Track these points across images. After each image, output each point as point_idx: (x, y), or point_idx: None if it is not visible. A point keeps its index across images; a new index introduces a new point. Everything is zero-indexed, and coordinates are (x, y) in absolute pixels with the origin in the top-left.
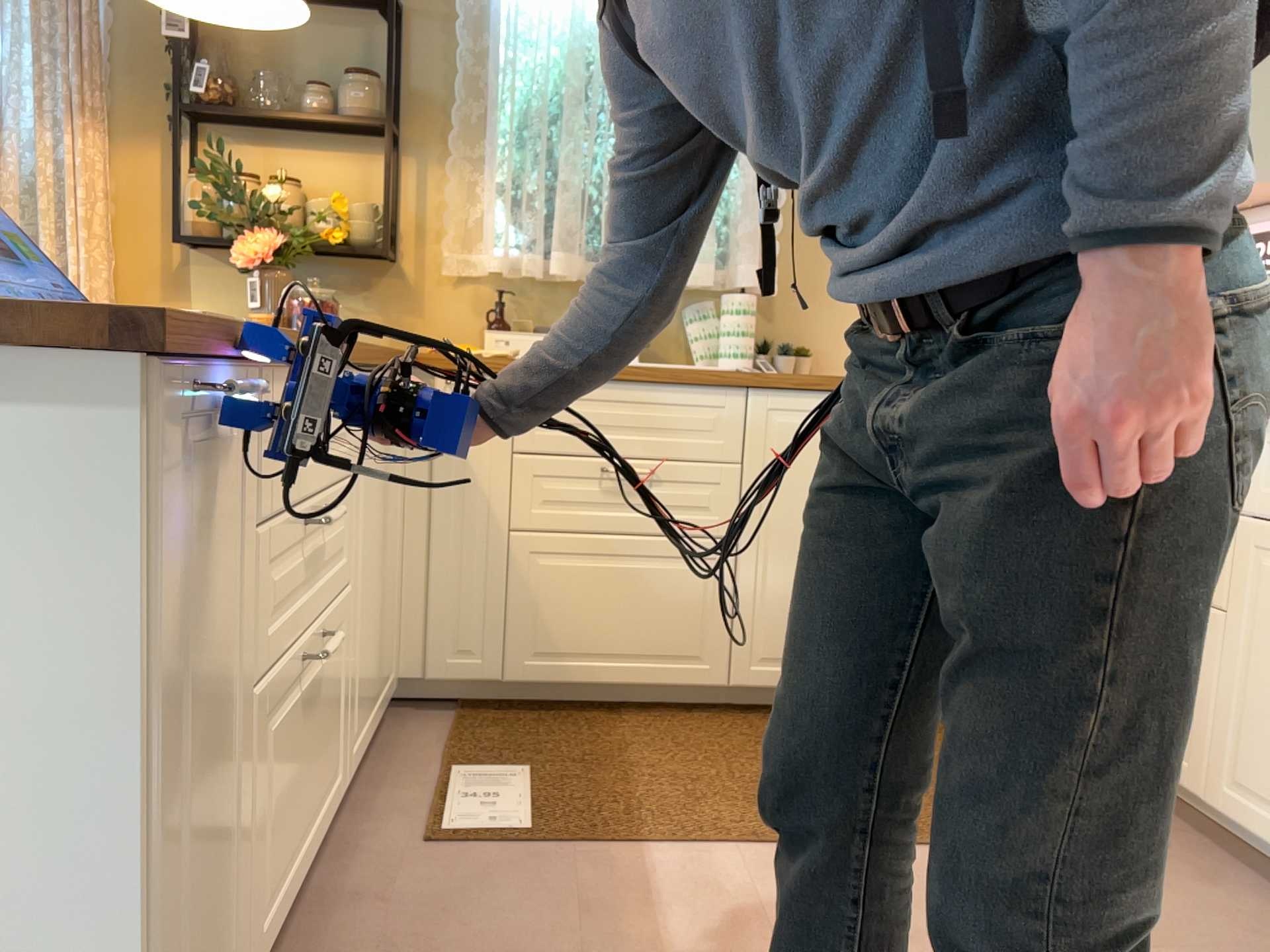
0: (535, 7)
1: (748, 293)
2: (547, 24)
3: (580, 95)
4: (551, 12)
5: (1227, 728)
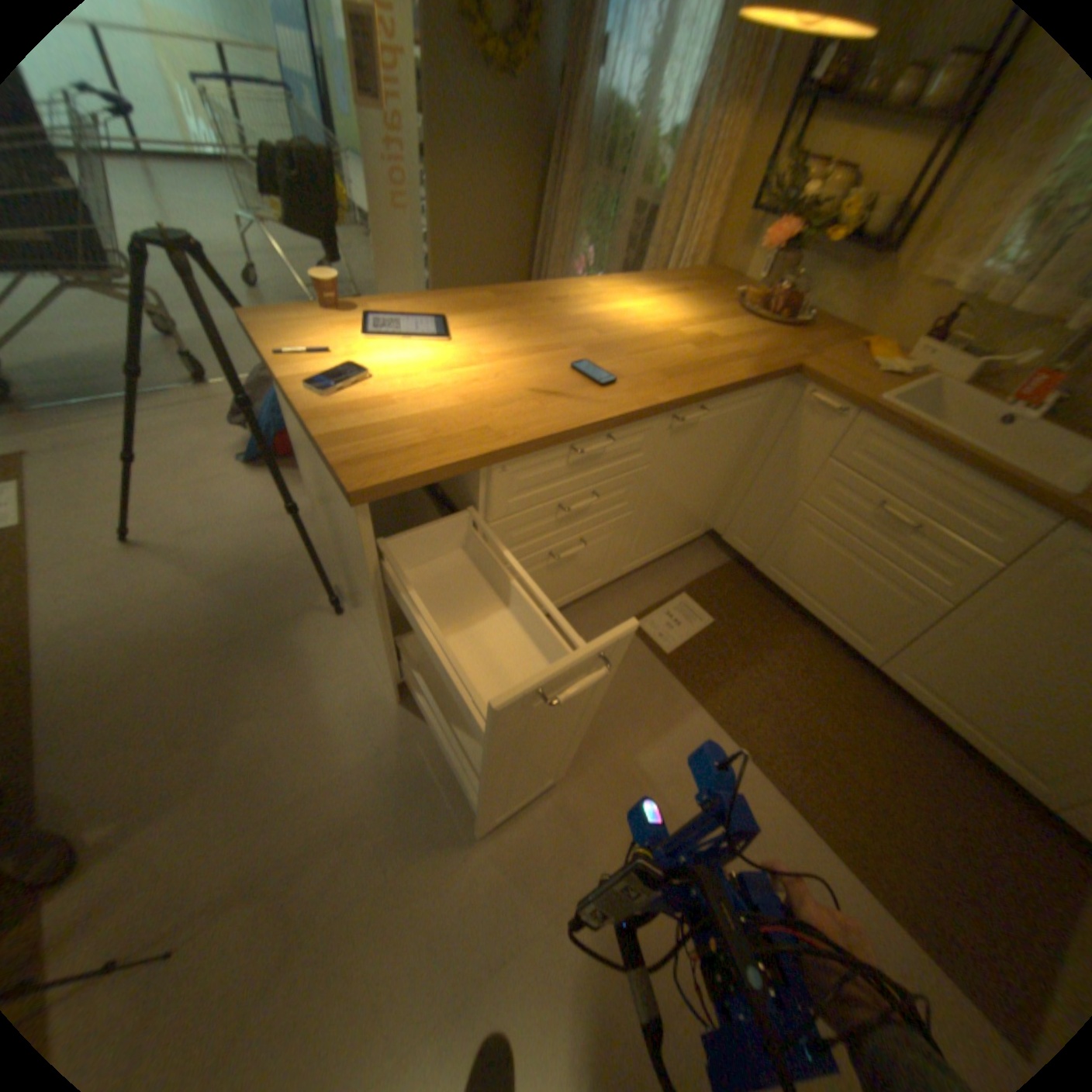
0: None
1: None
2: None
3: None
4: None
5: None
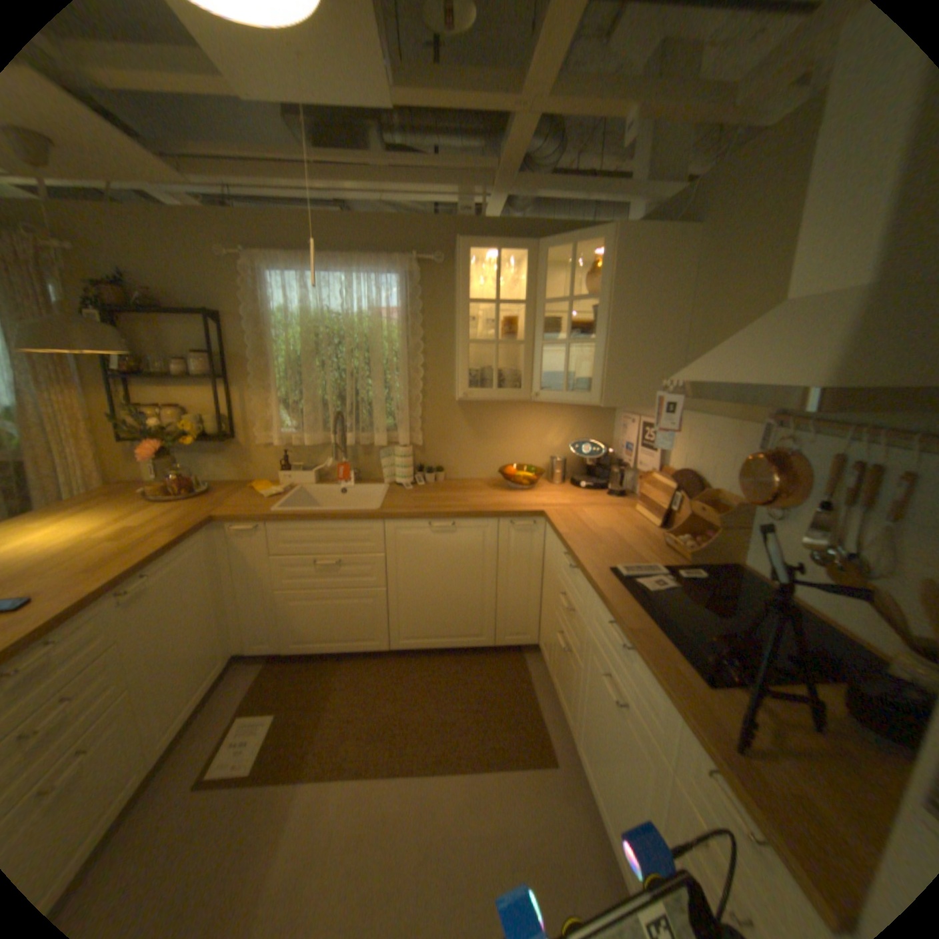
0: (284, 309)
1: (405, 449)
2: (290, 319)
3: (311, 355)
4: (294, 311)
5: (582, 723)
